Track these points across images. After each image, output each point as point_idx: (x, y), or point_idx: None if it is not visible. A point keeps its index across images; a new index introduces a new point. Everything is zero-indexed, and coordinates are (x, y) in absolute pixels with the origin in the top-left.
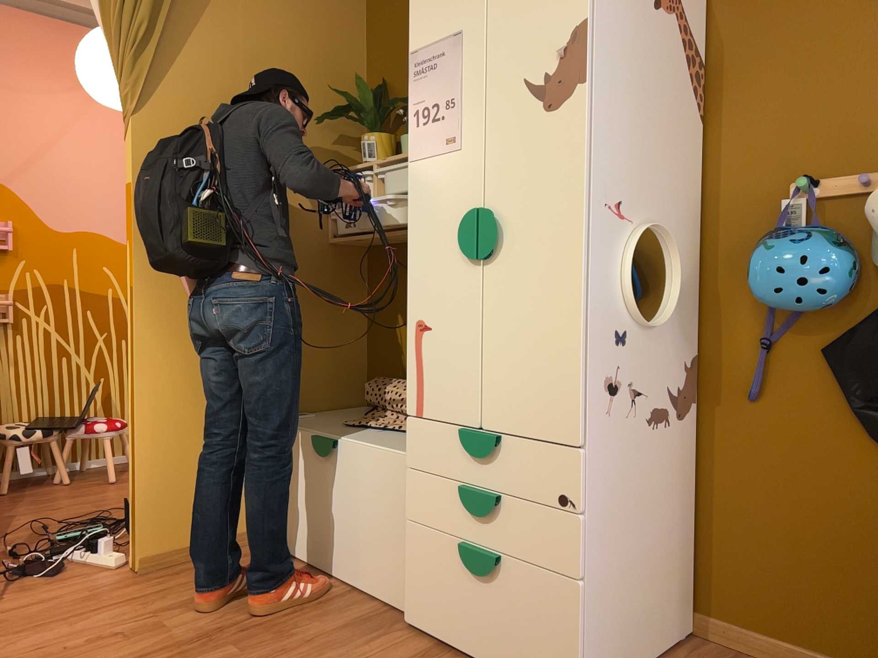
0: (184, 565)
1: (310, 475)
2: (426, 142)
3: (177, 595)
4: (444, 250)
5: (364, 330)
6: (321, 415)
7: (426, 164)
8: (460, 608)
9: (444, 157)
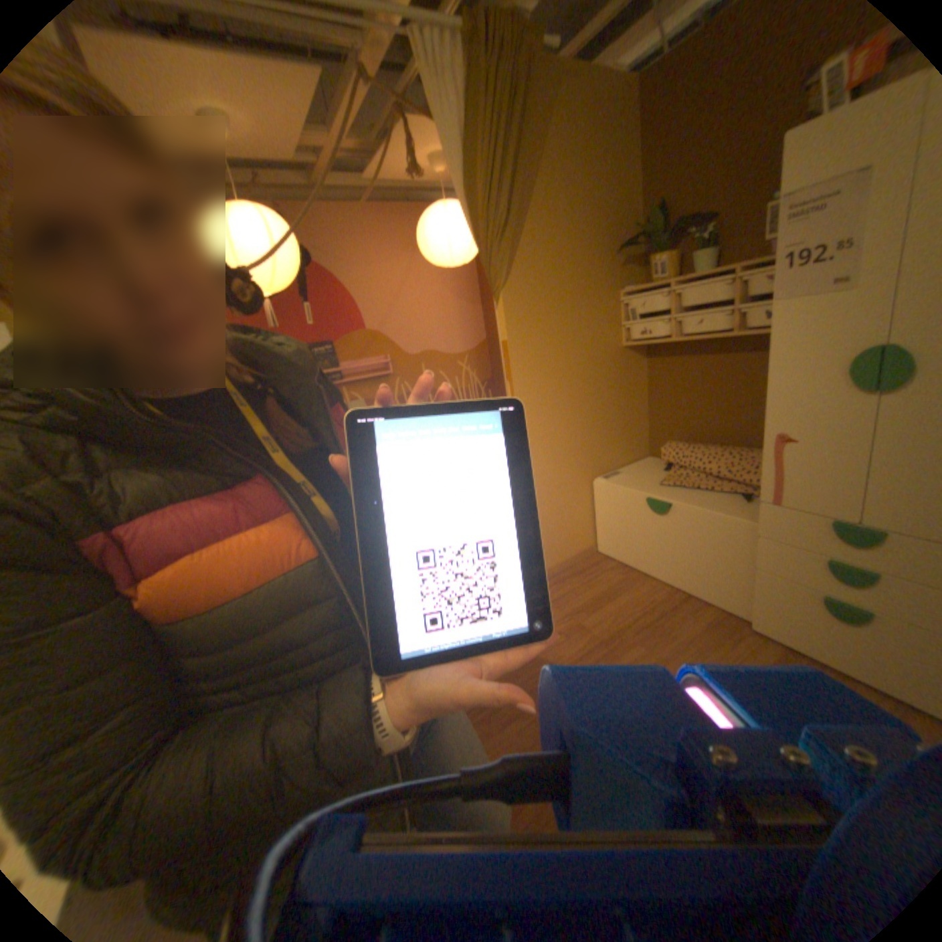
0: (563, 573)
1: (644, 520)
2: (801, 280)
3: (575, 599)
4: (820, 378)
5: (647, 403)
6: (630, 470)
7: (800, 300)
8: (817, 634)
9: (828, 294)
